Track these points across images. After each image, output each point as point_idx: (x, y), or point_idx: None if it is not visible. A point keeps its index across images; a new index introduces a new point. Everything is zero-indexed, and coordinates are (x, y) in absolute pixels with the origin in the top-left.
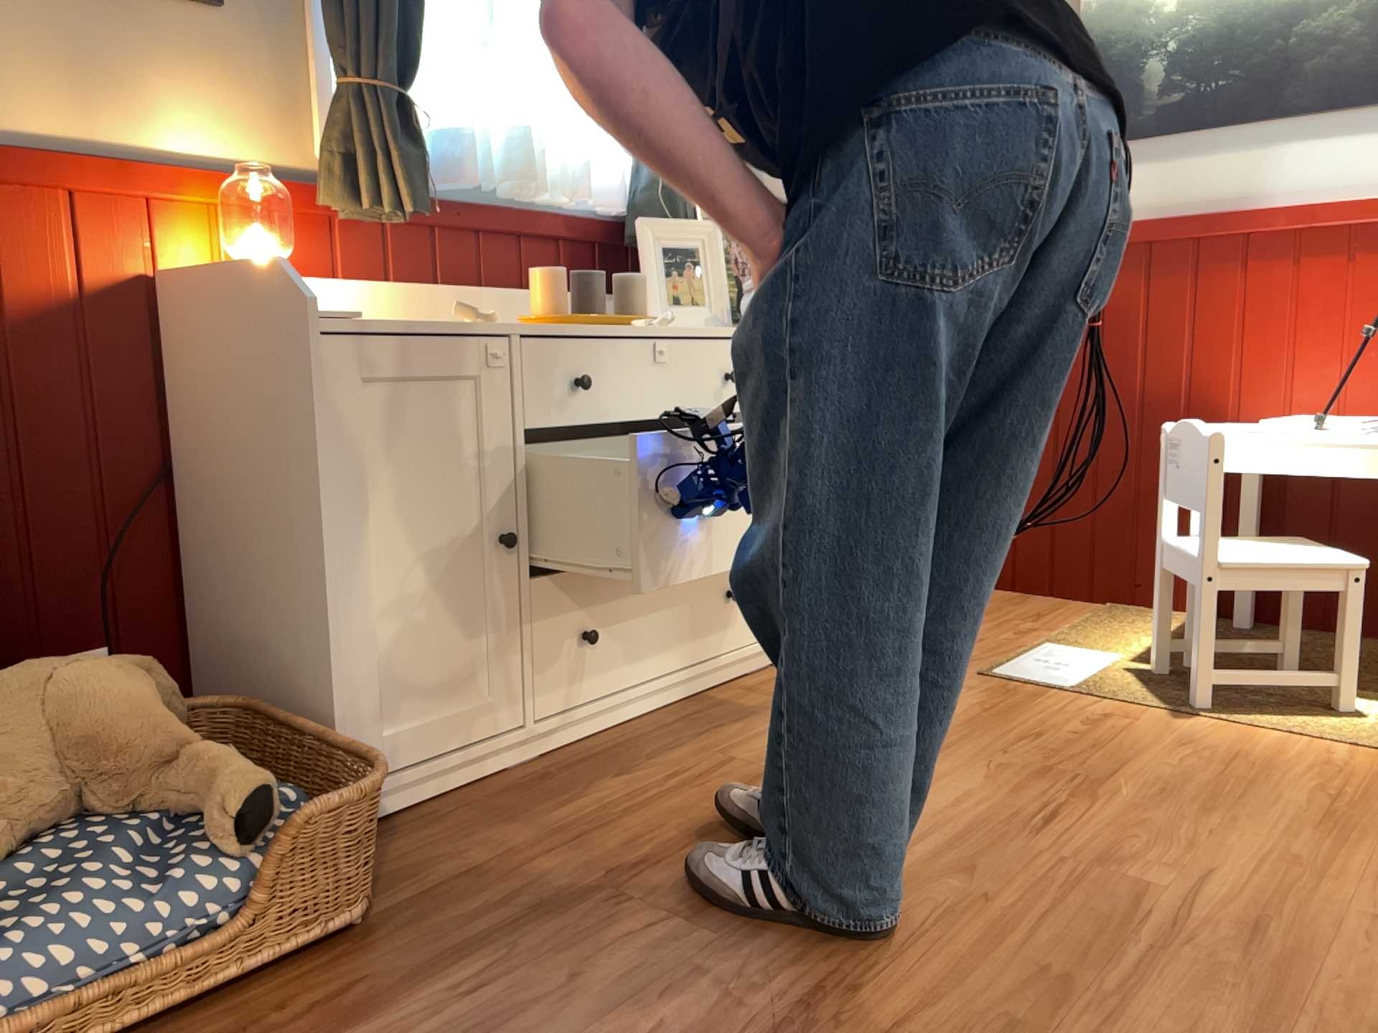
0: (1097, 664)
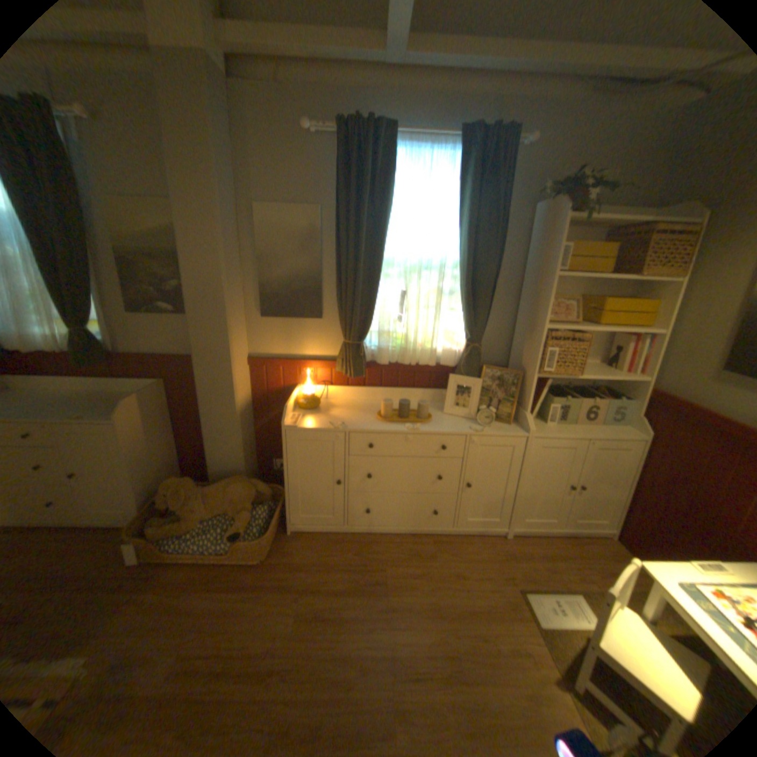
0: (582, 627)
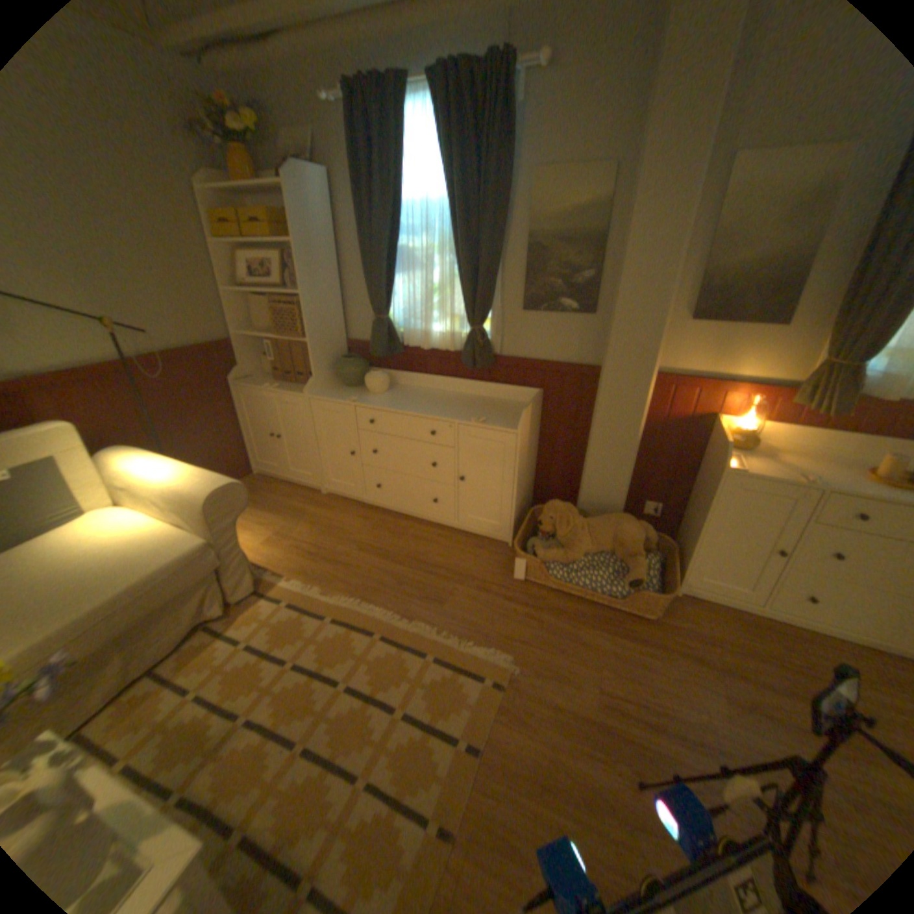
0: None
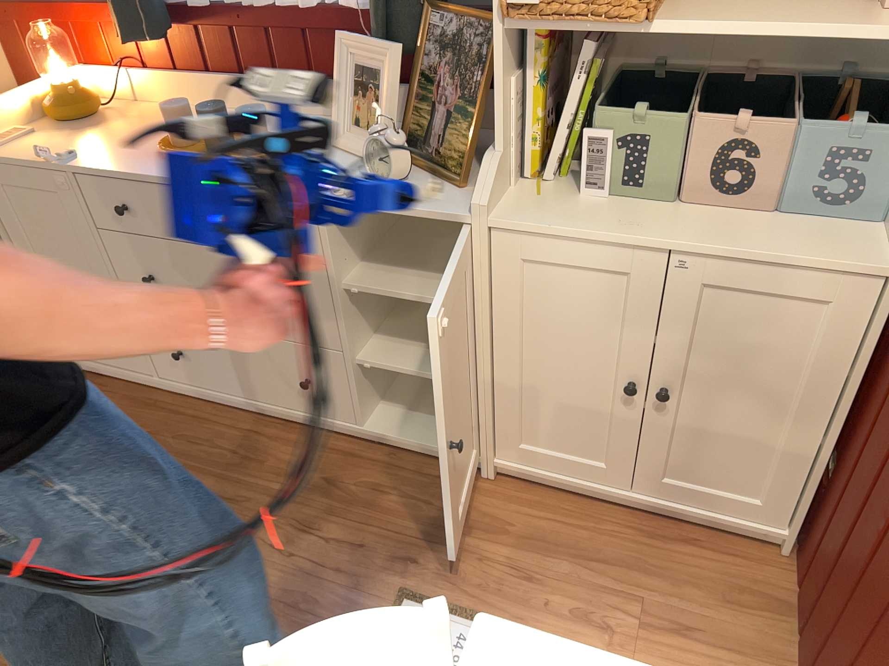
0: None
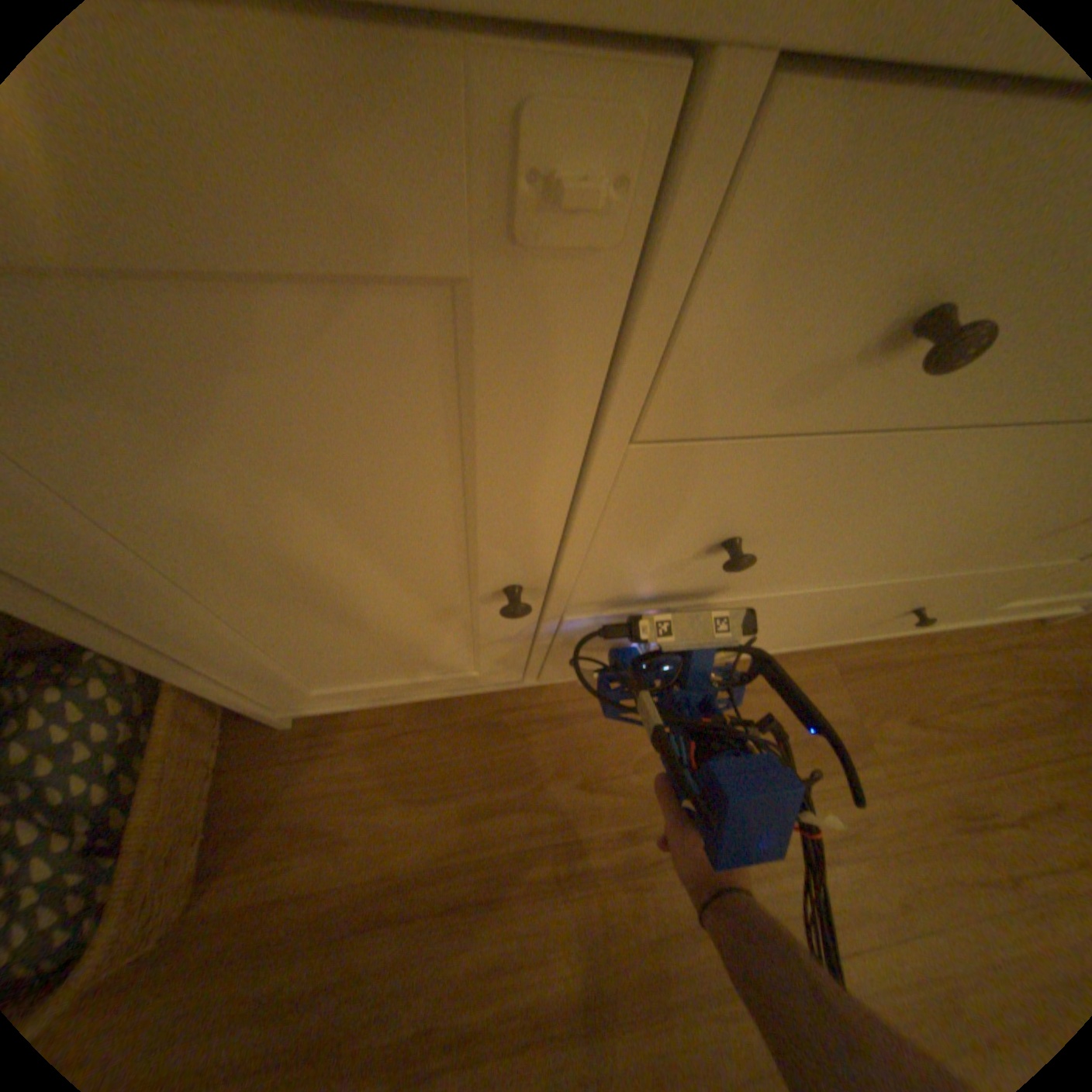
0: None
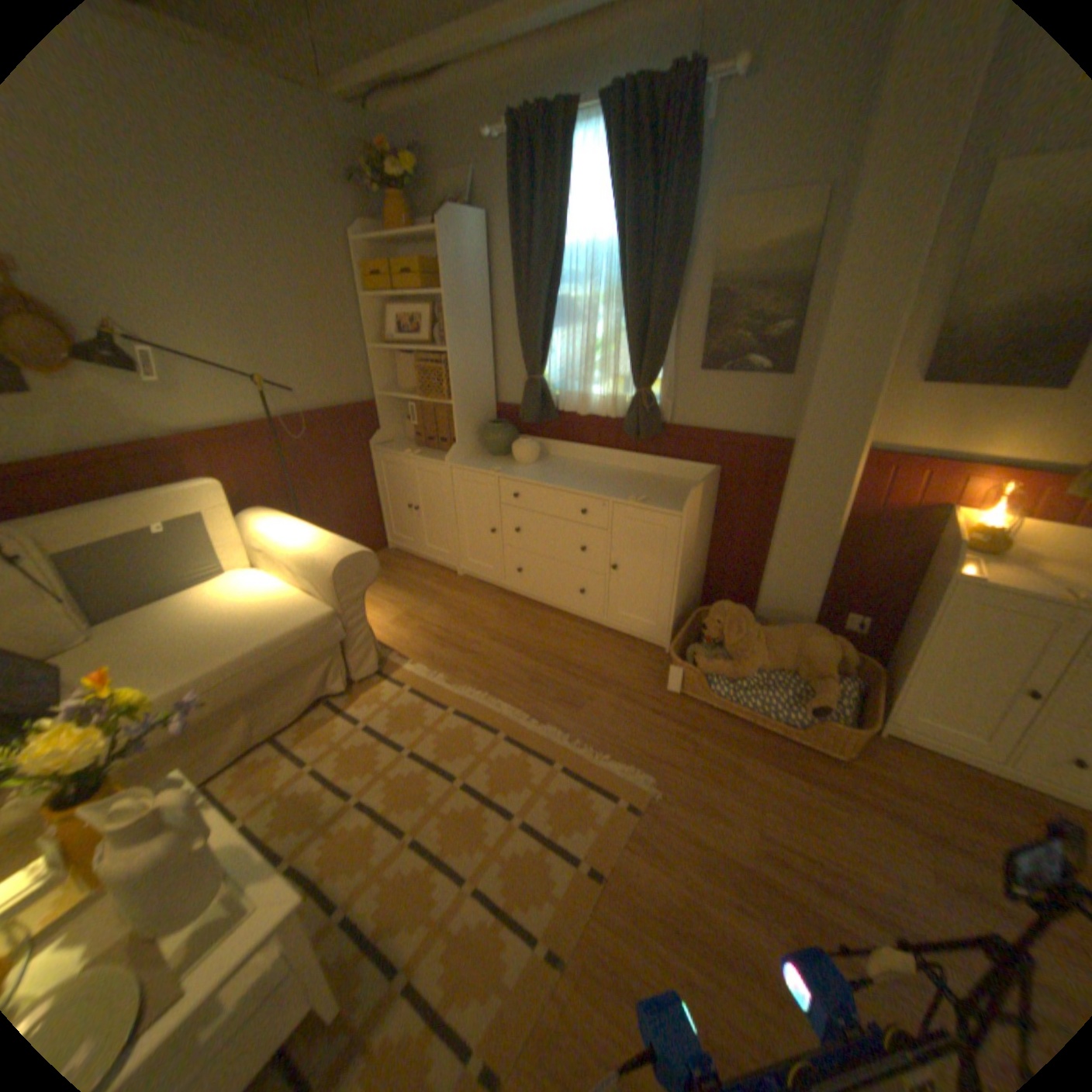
0: None
